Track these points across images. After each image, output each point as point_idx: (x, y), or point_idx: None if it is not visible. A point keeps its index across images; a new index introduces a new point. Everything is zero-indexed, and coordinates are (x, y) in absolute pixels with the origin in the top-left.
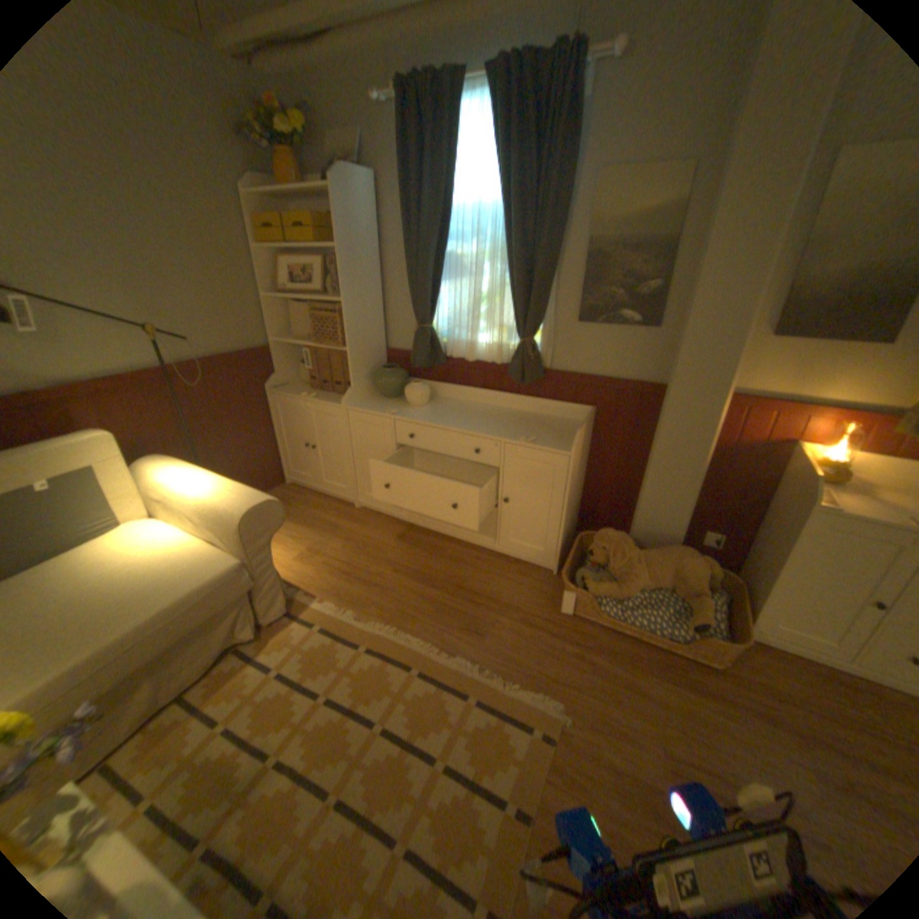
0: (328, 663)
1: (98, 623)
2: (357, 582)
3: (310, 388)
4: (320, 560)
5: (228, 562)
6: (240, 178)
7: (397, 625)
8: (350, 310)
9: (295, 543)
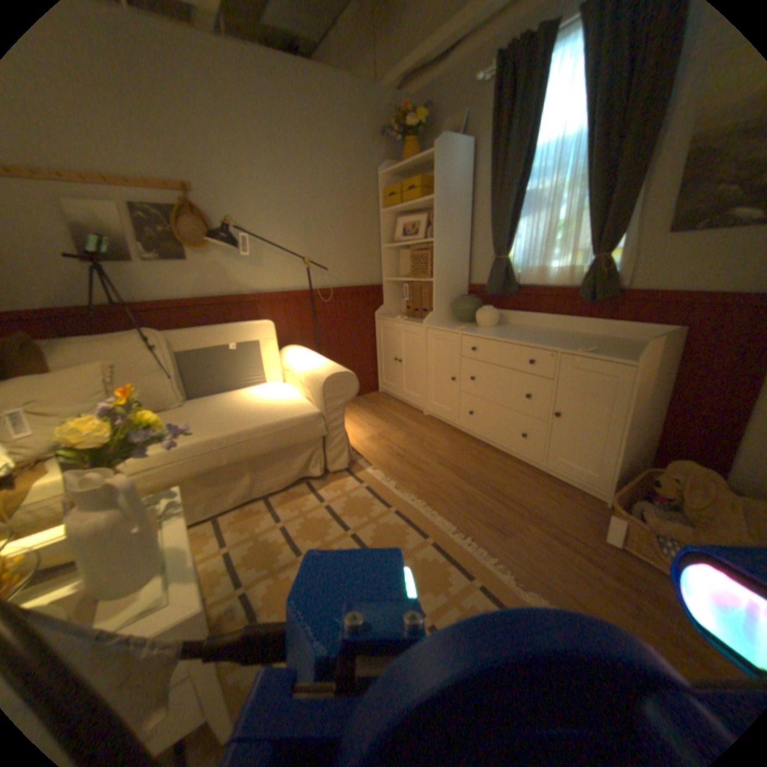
0: (364, 511)
1: (230, 422)
2: (406, 463)
3: (405, 316)
4: (384, 443)
5: (312, 410)
6: (380, 164)
7: (428, 502)
8: (439, 246)
9: (370, 428)
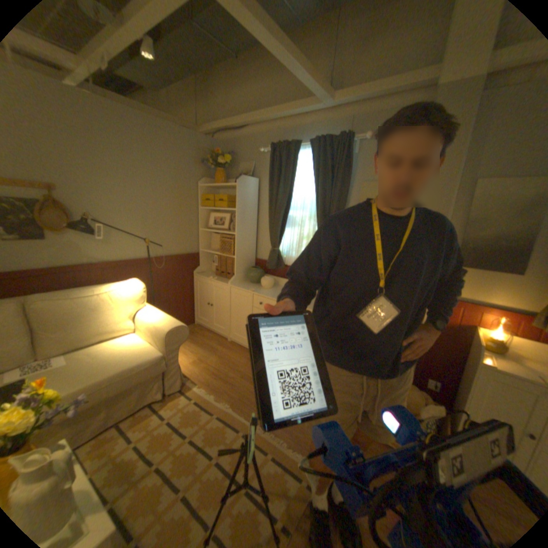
0: (195, 422)
1: (91, 374)
2: (220, 381)
3: (214, 275)
4: (203, 366)
5: (156, 355)
6: (199, 180)
7: (236, 408)
8: (238, 238)
9: (192, 355)
